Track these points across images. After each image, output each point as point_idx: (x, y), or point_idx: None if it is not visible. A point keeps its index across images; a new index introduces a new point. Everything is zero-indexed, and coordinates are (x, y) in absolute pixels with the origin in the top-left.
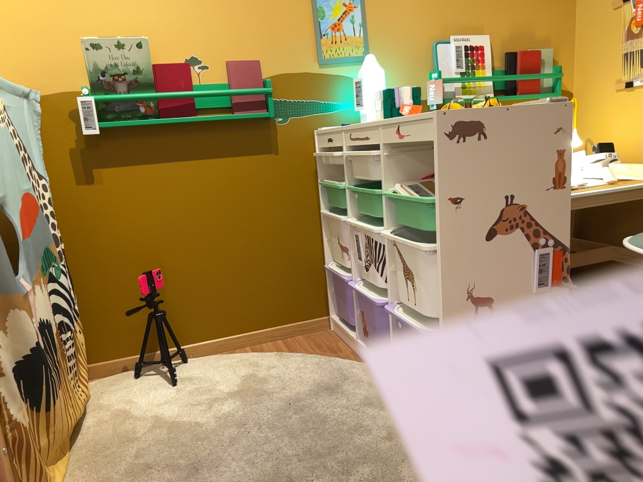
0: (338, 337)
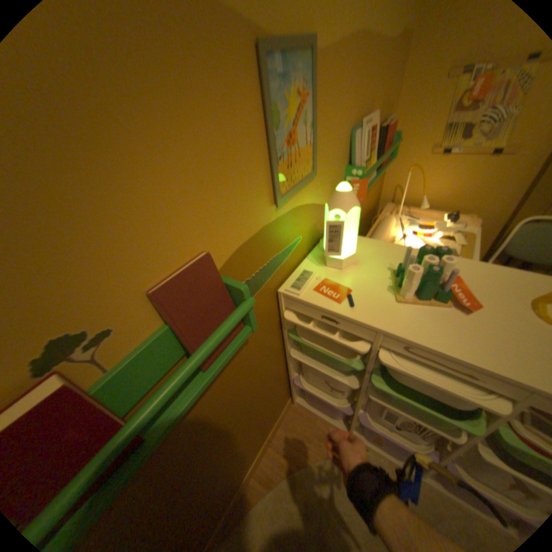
0: (311, 416)
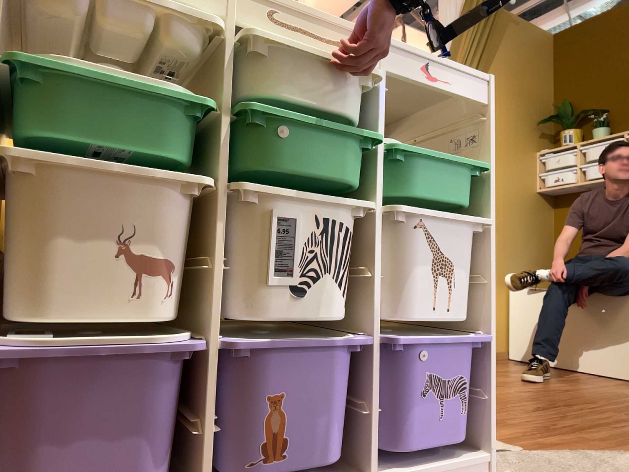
0: None
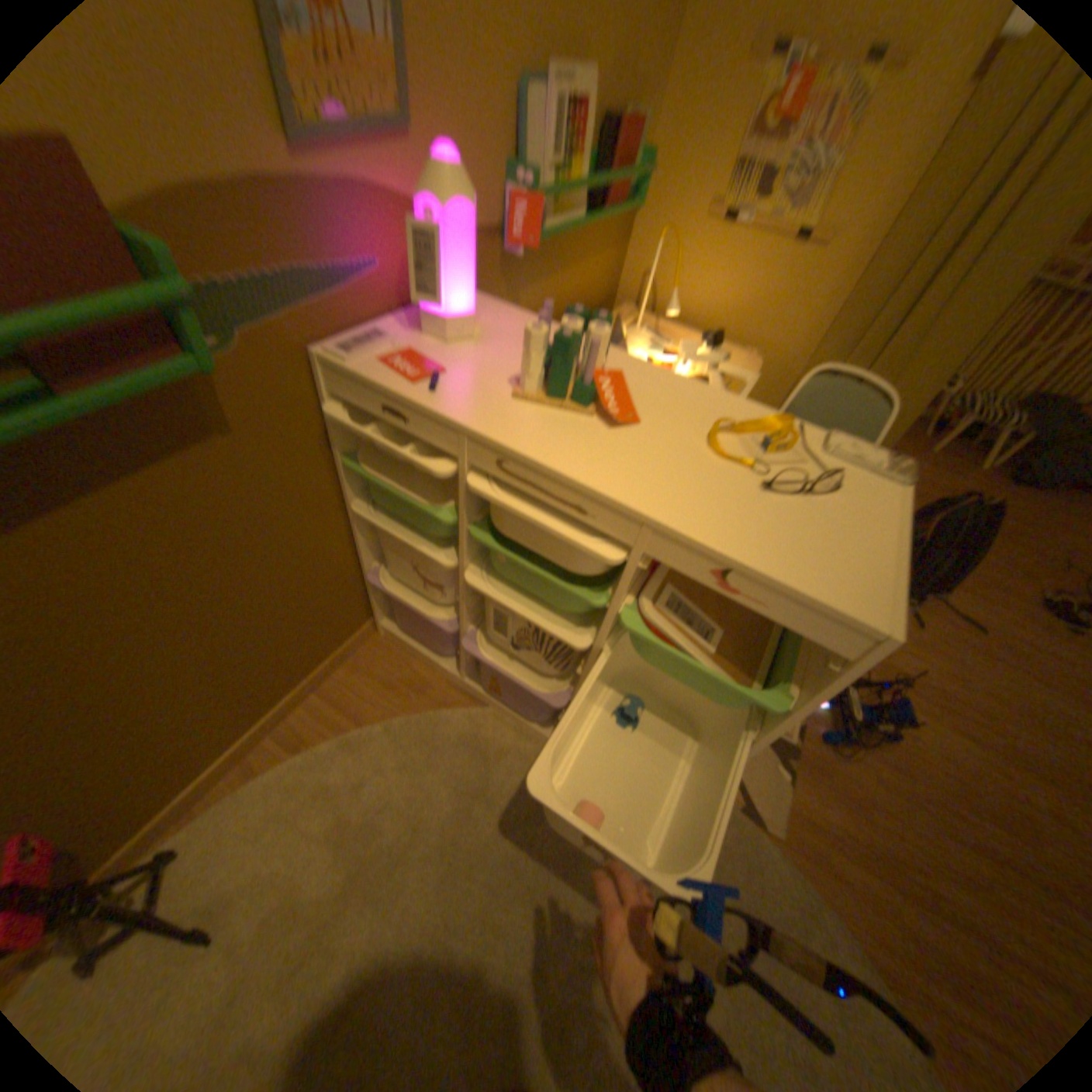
0: (406, 651)
